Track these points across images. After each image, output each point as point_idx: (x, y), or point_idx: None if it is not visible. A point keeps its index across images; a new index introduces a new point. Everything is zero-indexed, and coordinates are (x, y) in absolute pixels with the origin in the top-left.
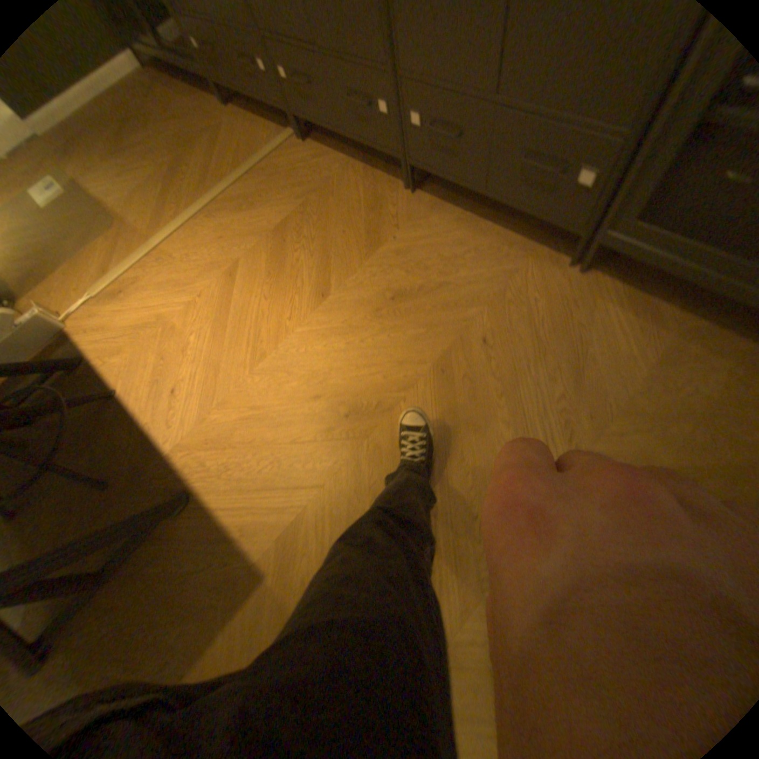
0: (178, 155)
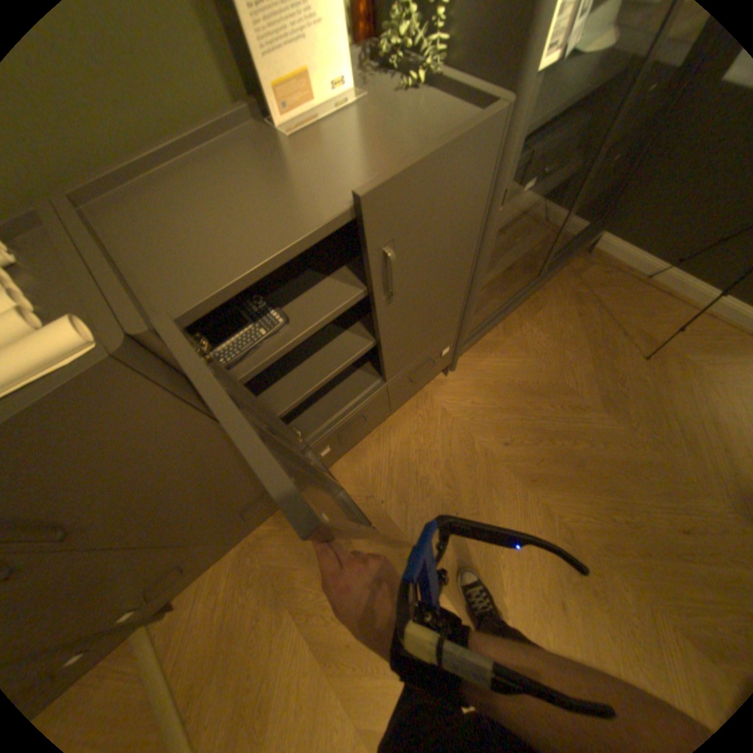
0: None
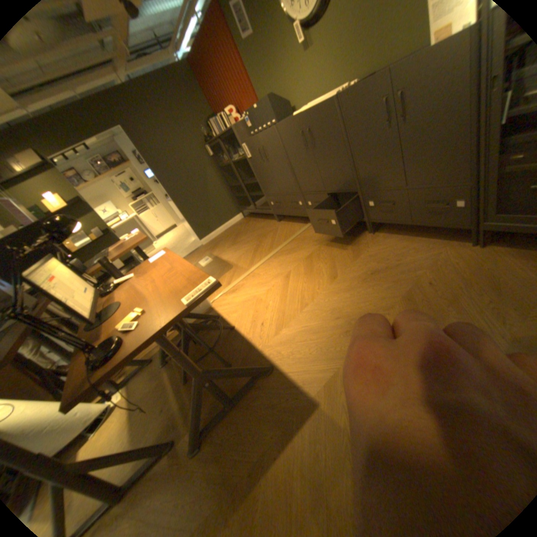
0: (260, 240)
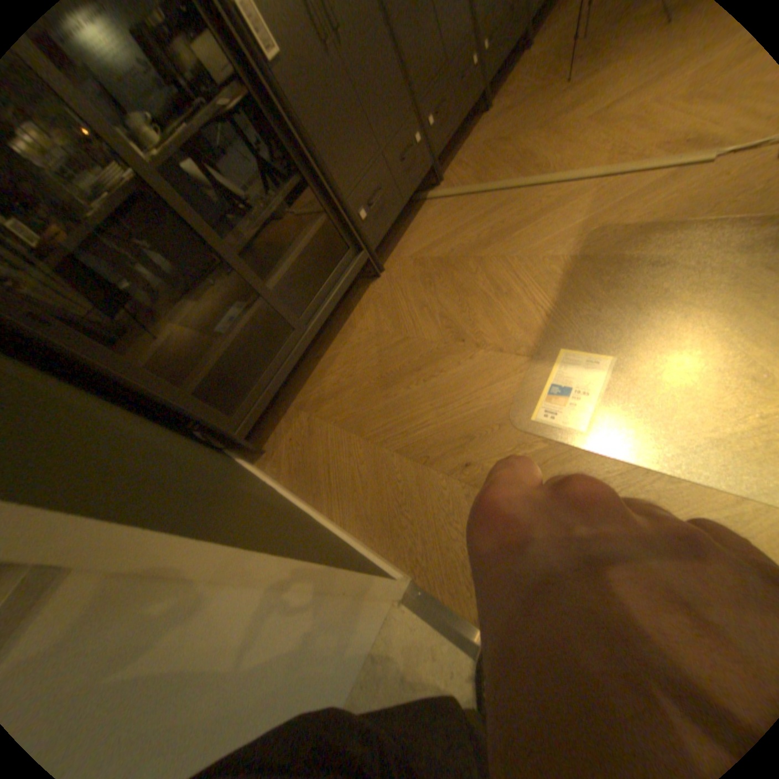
0: (462, 256)
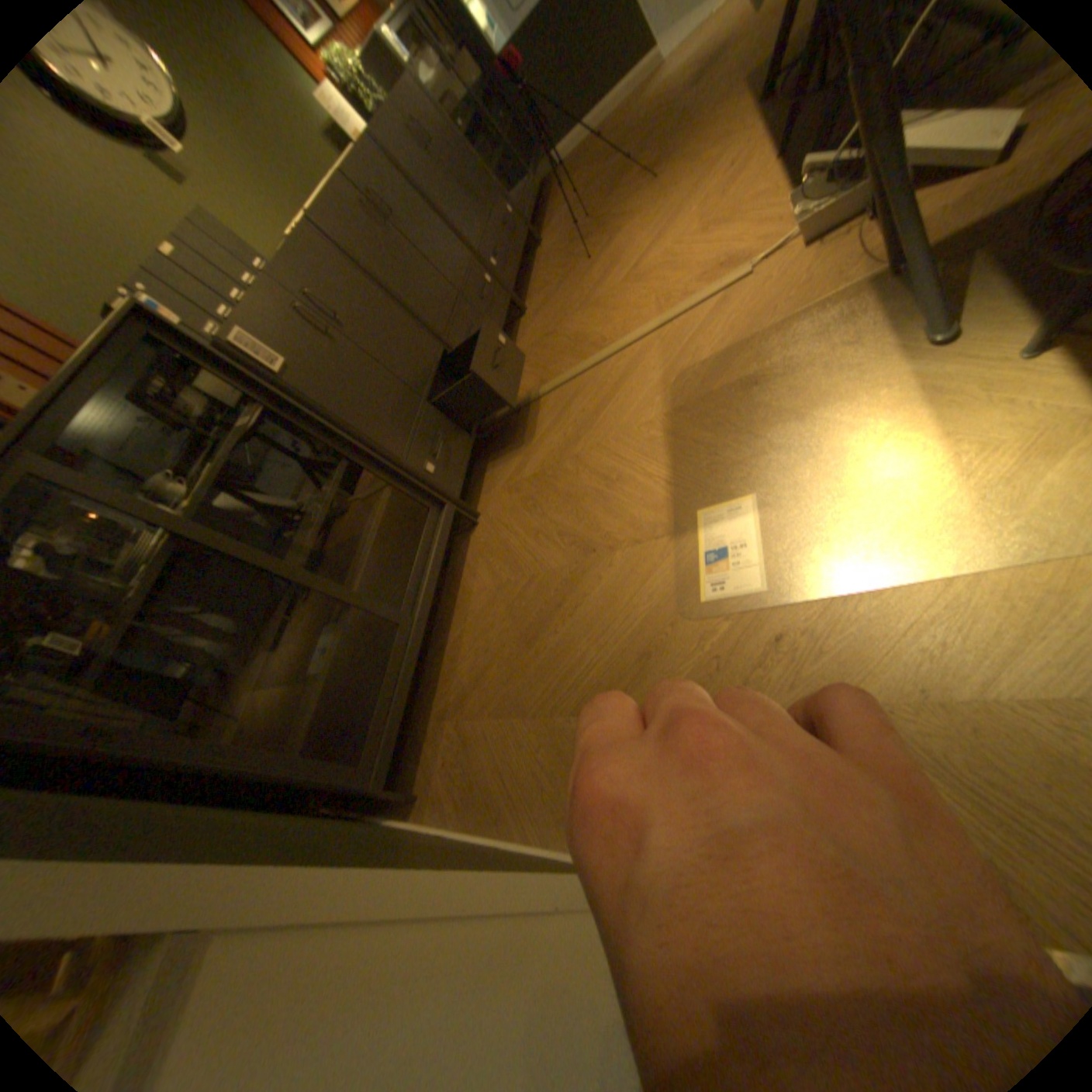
0: (558, 462)
